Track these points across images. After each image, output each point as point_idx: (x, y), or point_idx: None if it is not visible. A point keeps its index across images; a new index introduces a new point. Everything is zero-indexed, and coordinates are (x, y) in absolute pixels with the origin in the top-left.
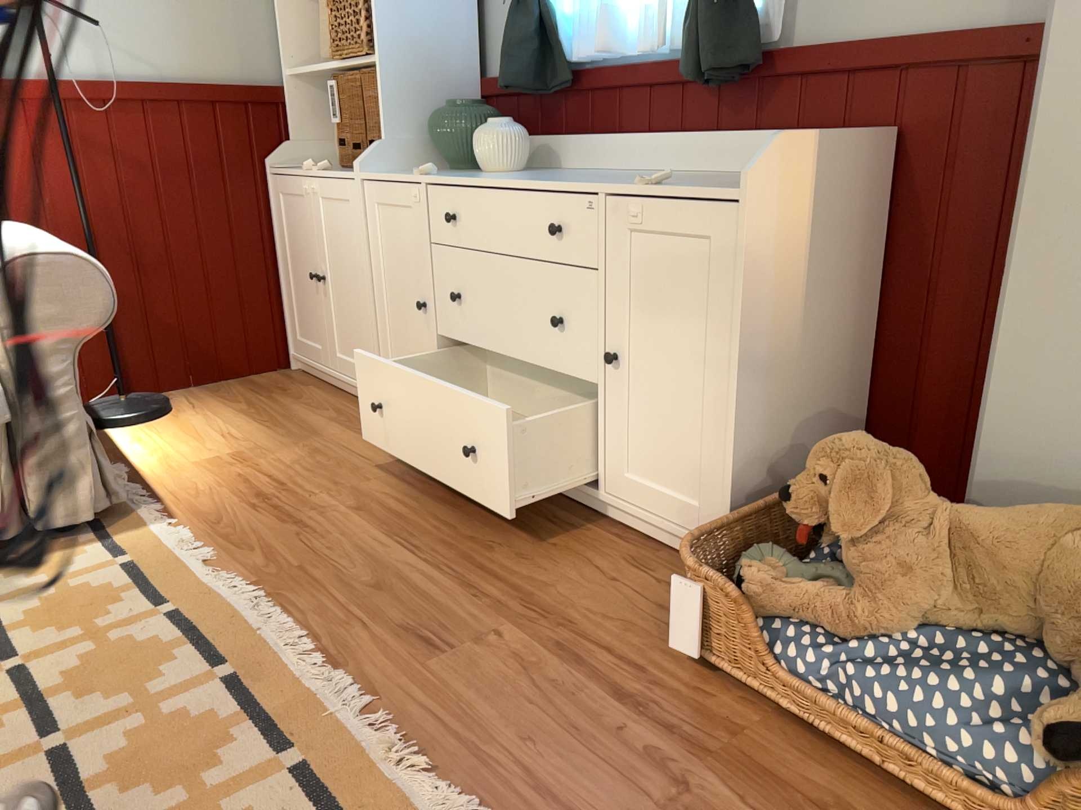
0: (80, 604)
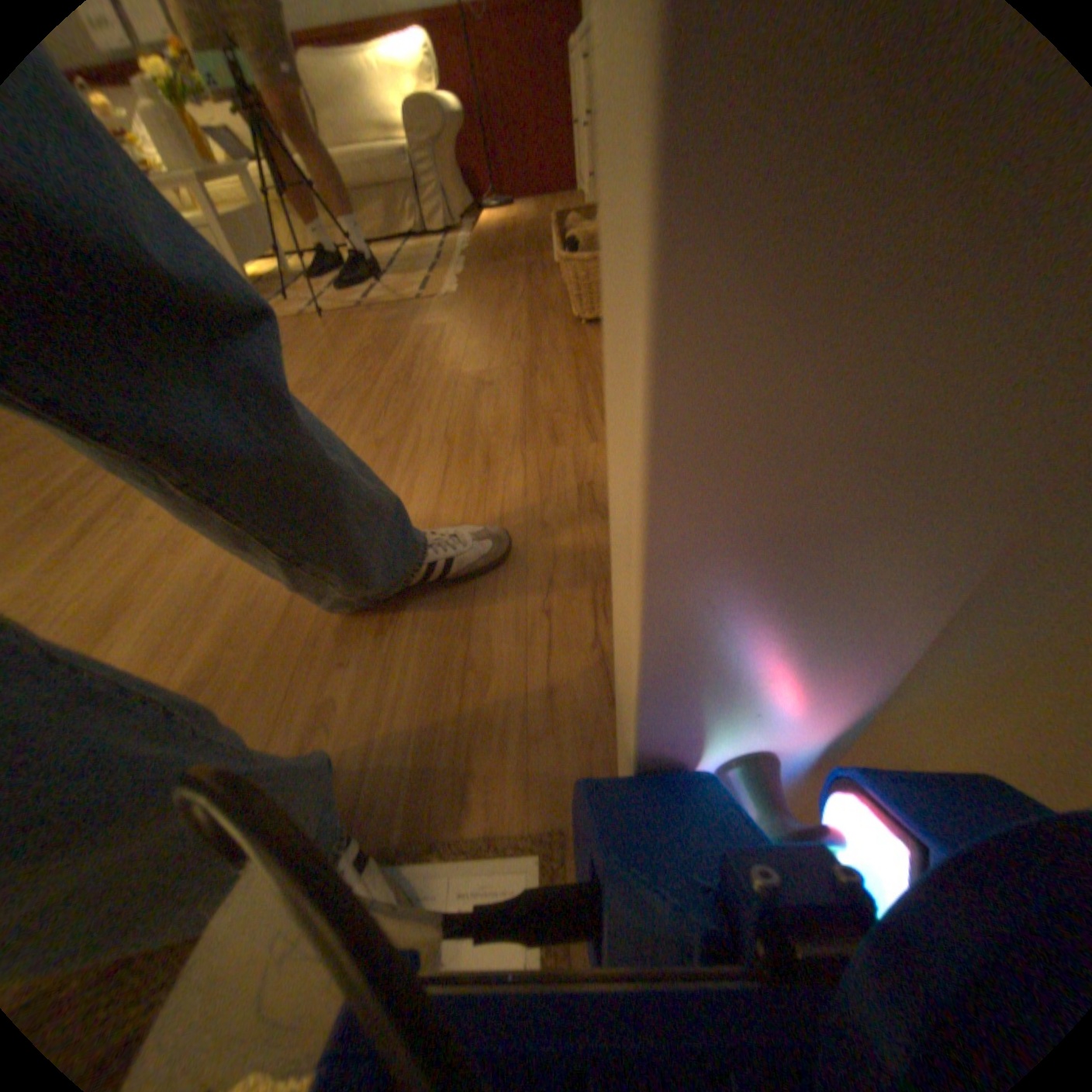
0: (420, 250)
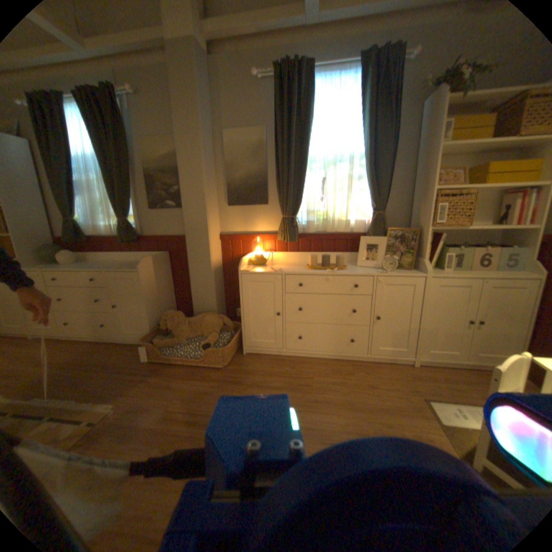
0: None
